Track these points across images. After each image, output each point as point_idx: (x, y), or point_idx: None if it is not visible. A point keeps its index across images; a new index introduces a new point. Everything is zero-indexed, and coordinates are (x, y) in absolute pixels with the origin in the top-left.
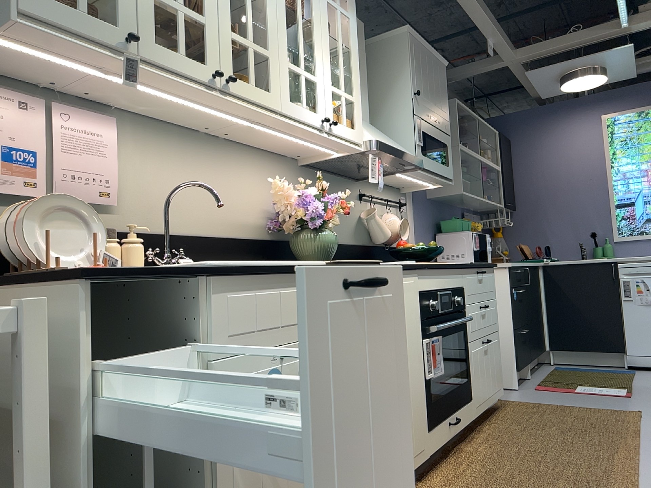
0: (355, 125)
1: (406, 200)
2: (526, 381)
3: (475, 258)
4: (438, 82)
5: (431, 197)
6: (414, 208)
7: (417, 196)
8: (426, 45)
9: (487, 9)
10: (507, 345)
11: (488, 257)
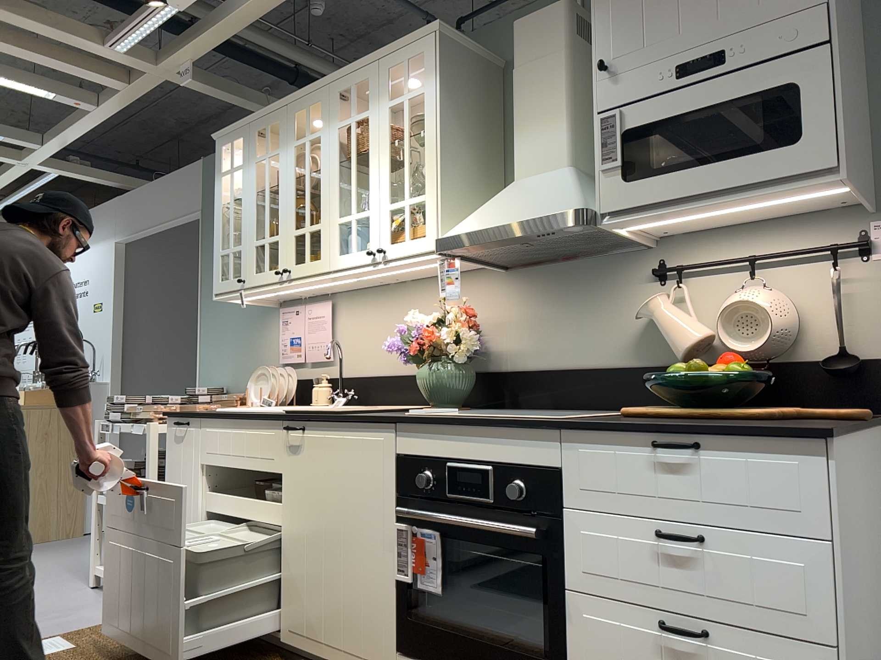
0: (427, 229)
1: None
2: None
3: None
4: None
5: None
6: None
7: None
8: None
9: None
10: None
11: None
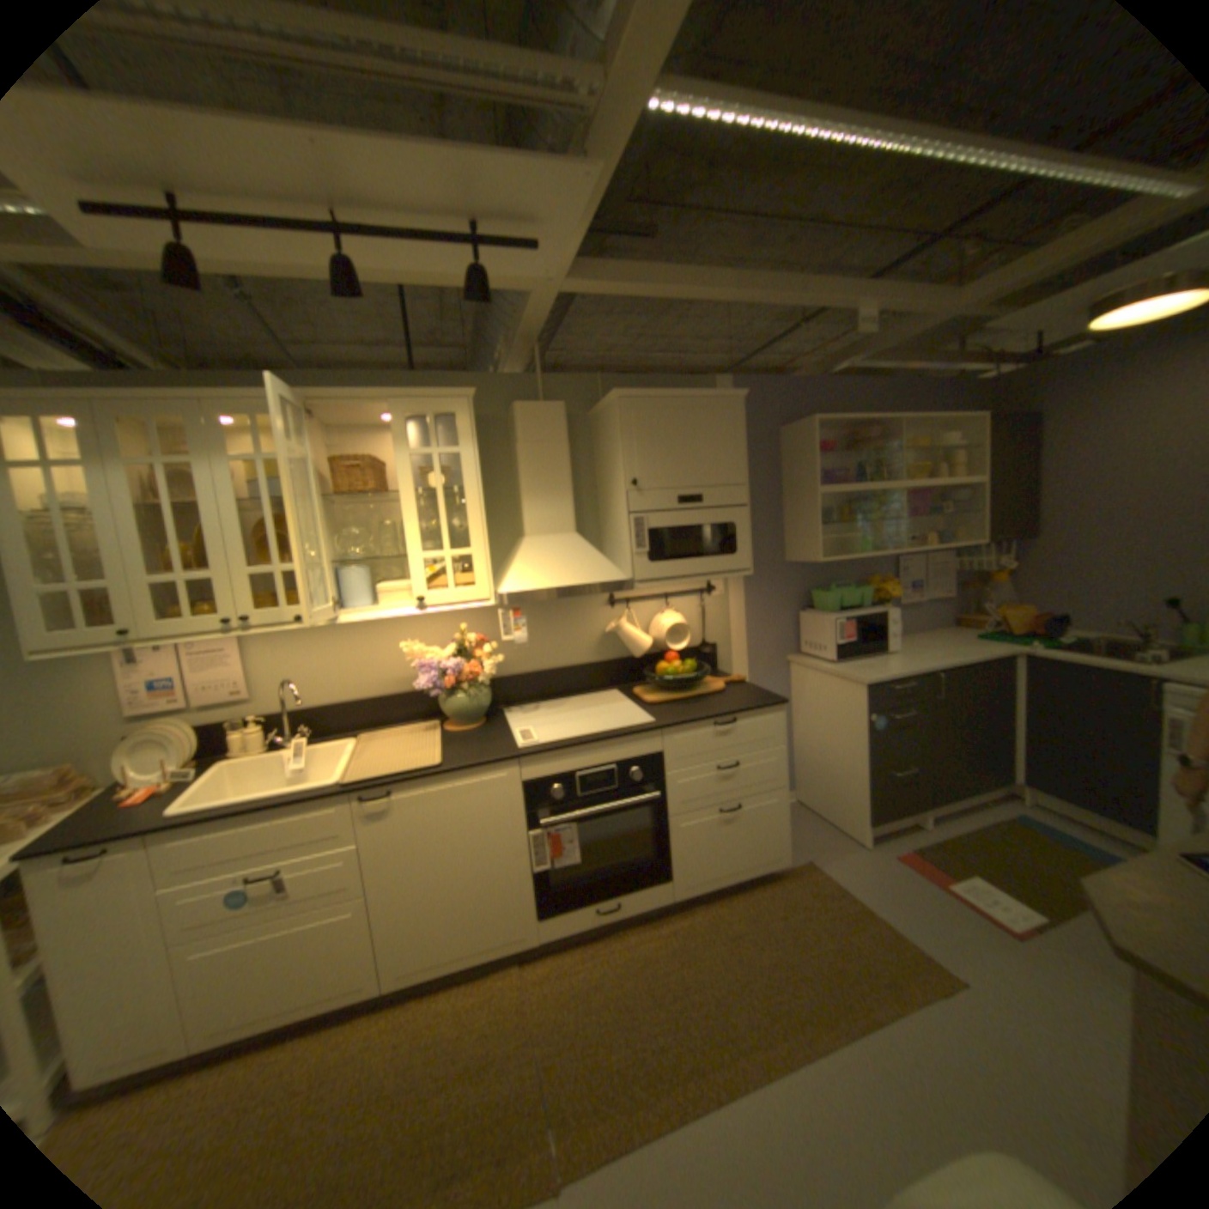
0: (478, 581)
1: (722, 580)
2: (916, 836)
3: (840, 655)
4: (709, 436)
5: (789, 561)
6: (744, 586)
7: (754, 567)
8: (671, 393)
9: (814, 278)
10: (861, 790)
11: (887, 645)
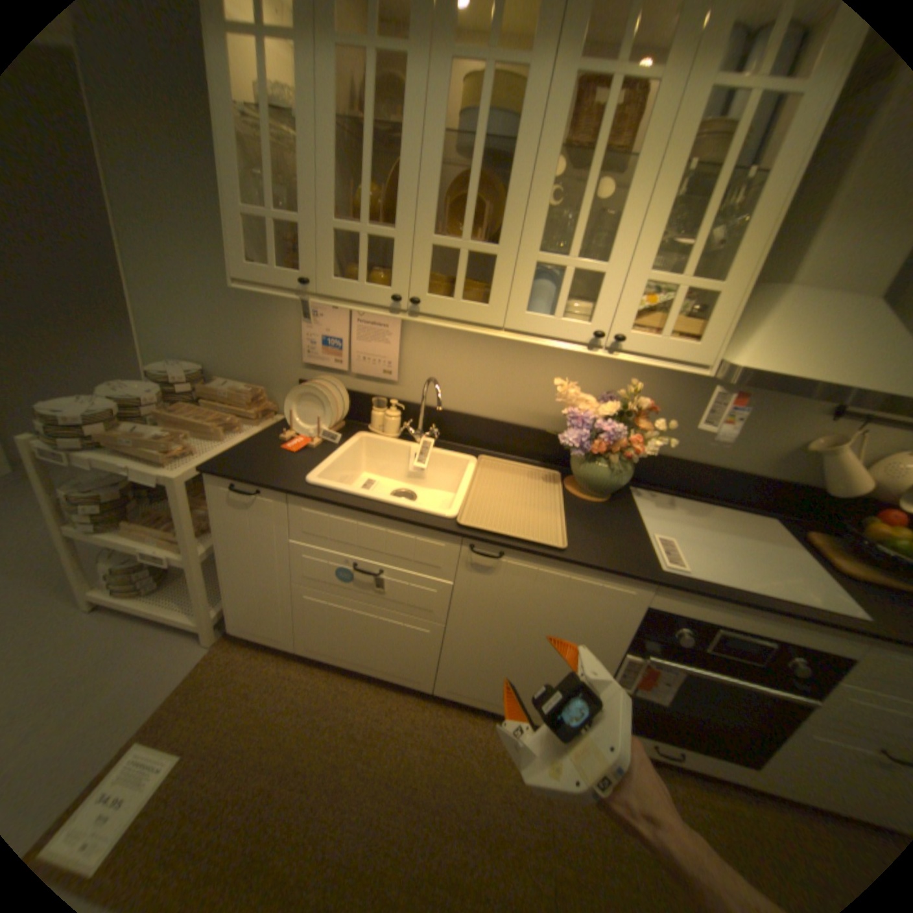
0: (704, 334)
1: None
2: None
3: None
4: None
5: None
6: None
7: None
8: None
9: None
10: None
11: None
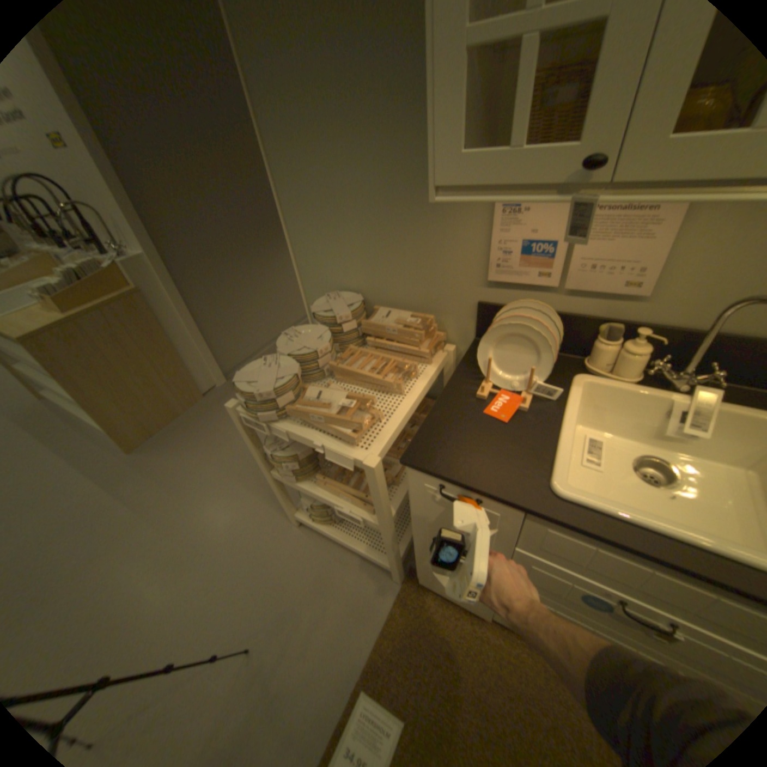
0: None
1: None
2: None
3: None
4: None
5: None
6: None
7: None
8: None
9: None
10: None
11: None
